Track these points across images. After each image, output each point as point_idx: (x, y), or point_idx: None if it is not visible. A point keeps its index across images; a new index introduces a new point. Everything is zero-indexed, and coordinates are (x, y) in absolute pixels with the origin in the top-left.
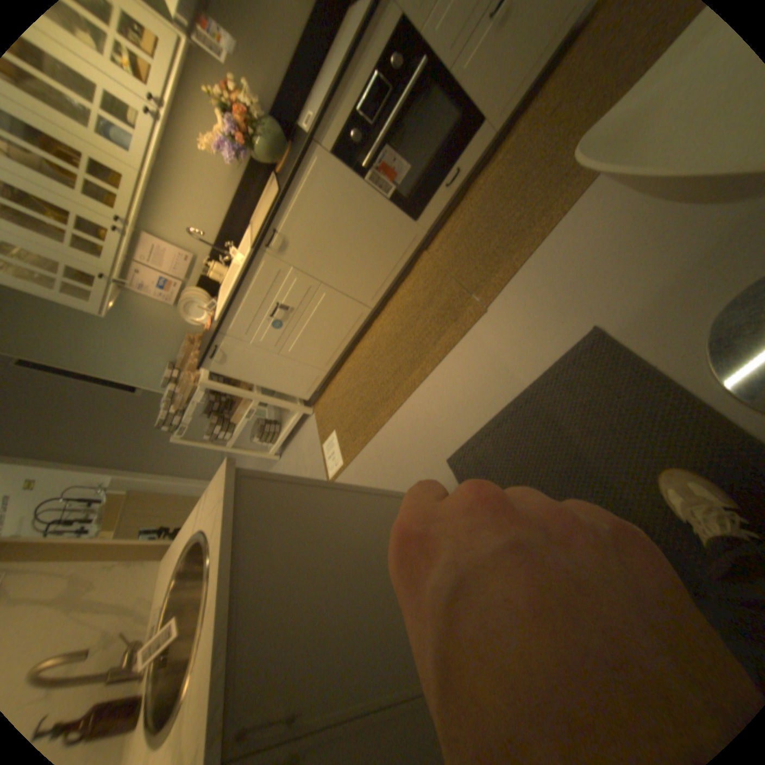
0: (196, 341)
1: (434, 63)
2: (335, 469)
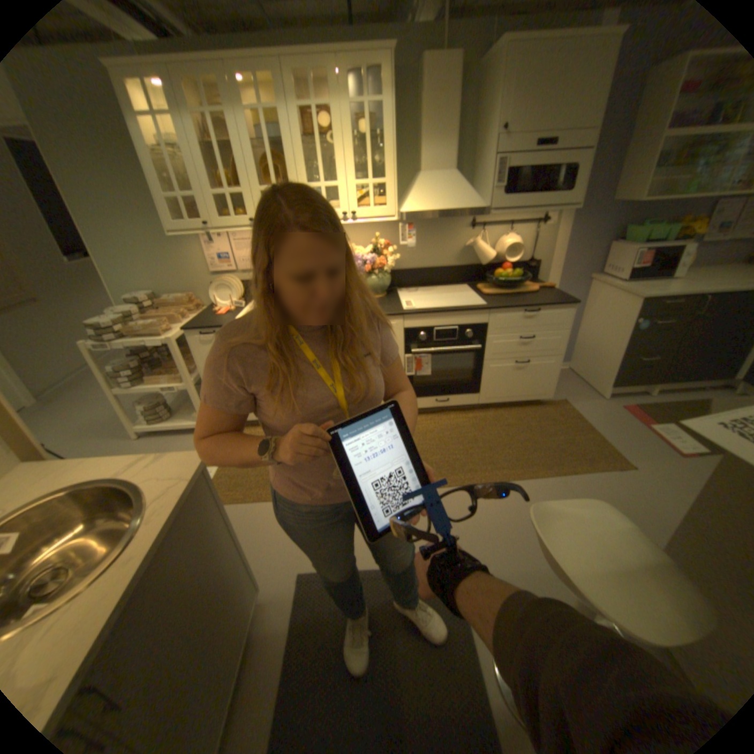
0: (191, 304)
1: (480, 352)
2: None
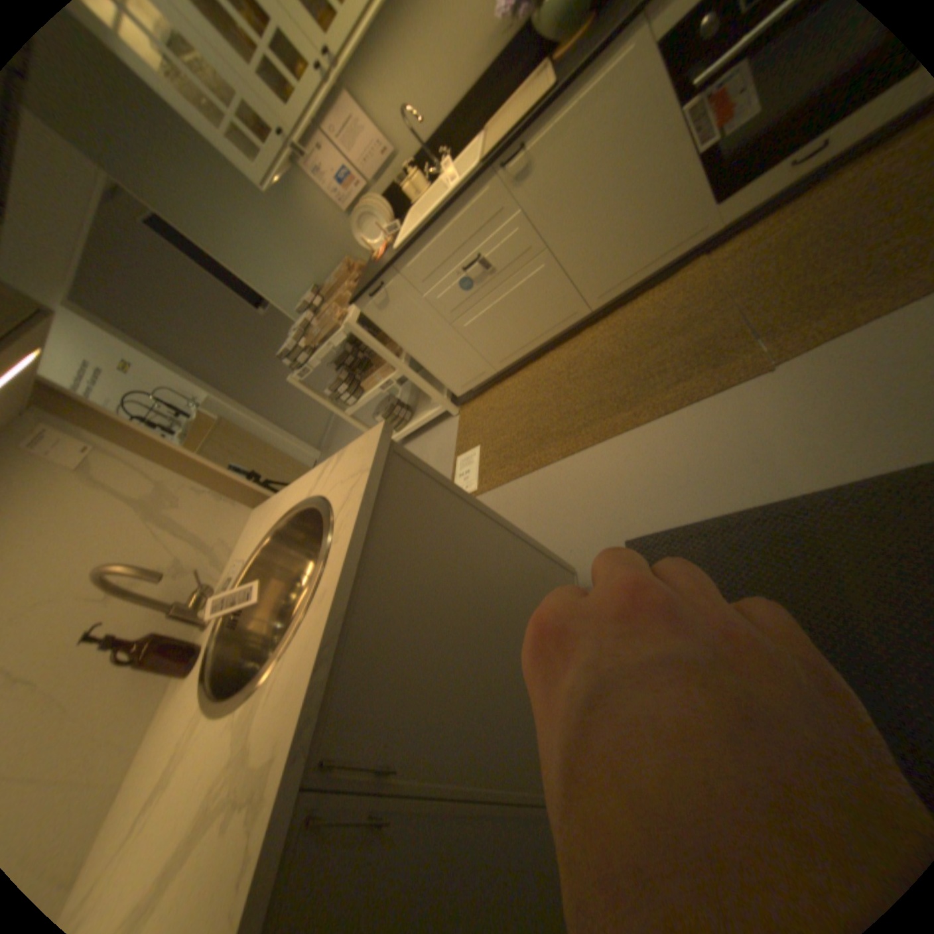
0: (353, 271)
1: None
2: None
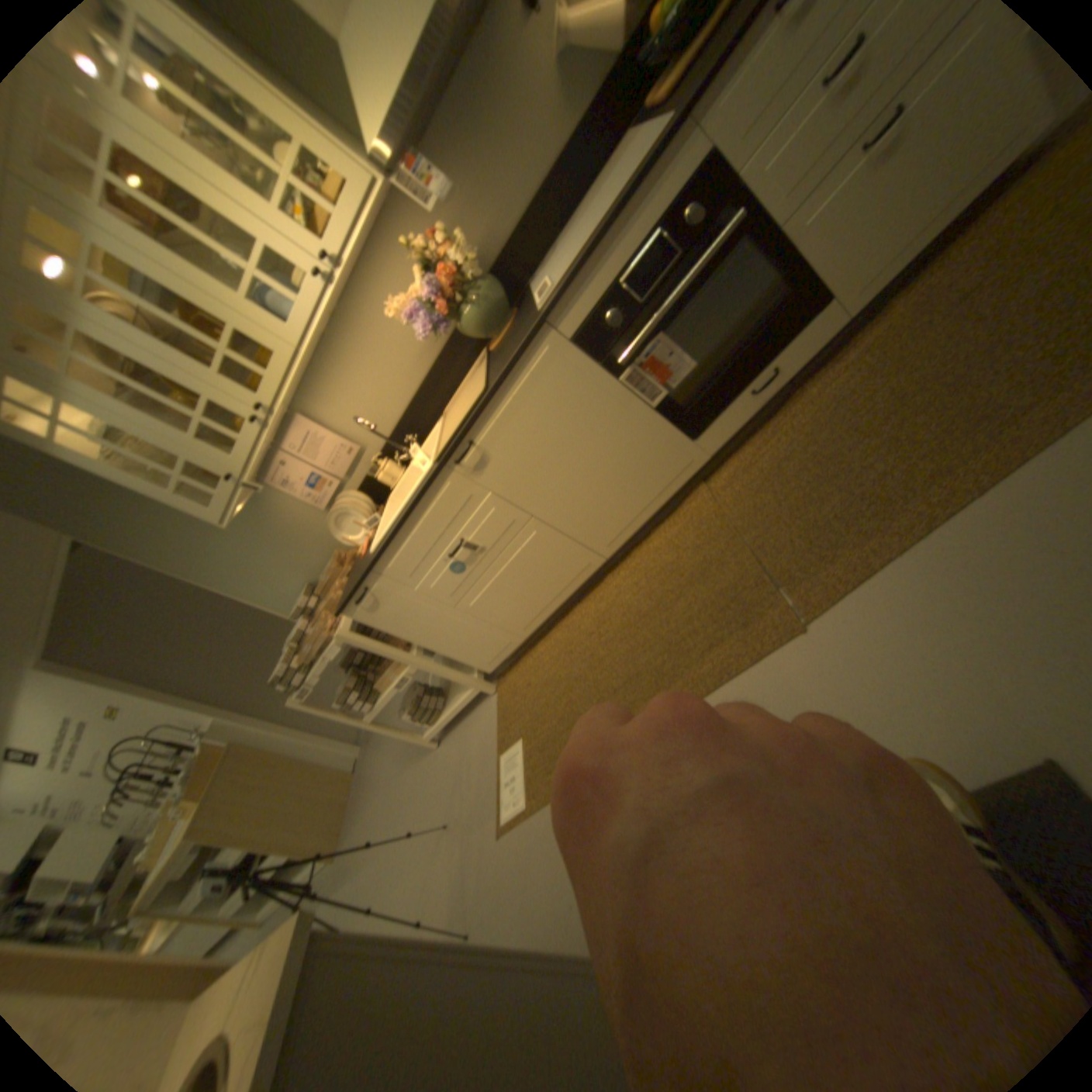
0: (348, 560)
1: (757, 218)
2: (511, 810)
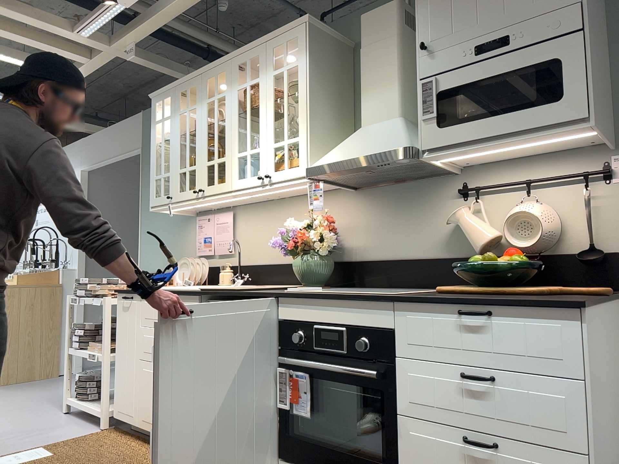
0: None
1: (389, 391)
2: None
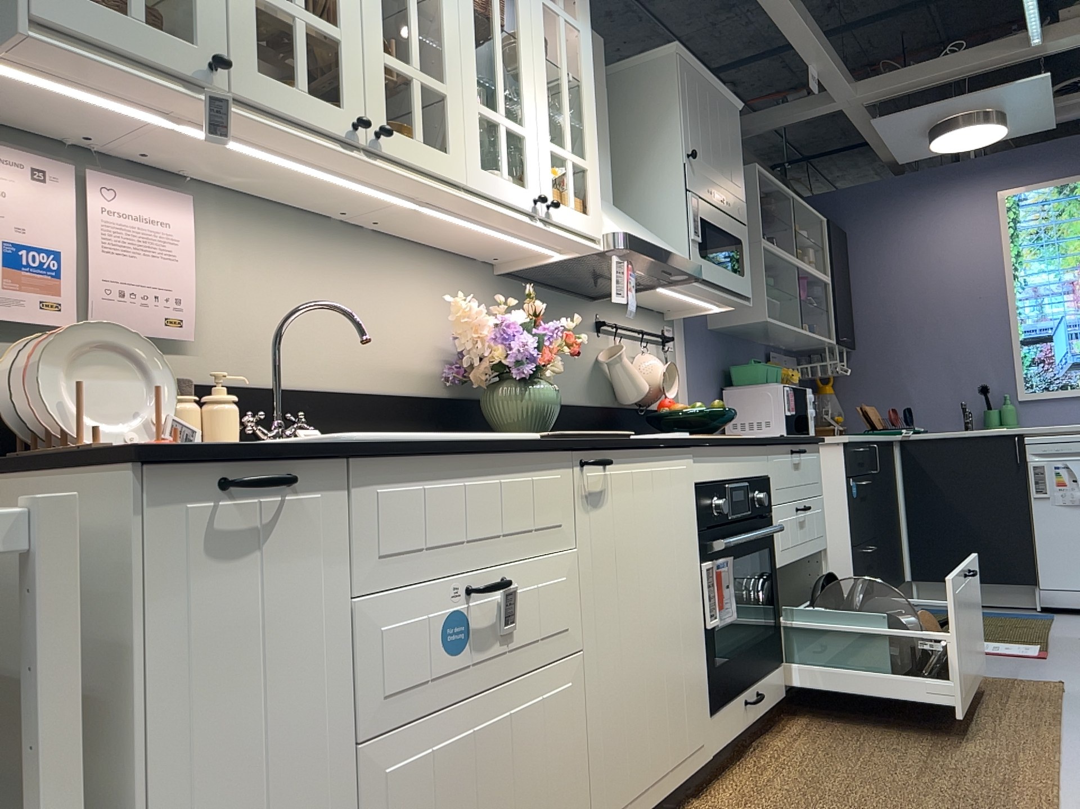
0: None
1: (771, 545)
2: None
